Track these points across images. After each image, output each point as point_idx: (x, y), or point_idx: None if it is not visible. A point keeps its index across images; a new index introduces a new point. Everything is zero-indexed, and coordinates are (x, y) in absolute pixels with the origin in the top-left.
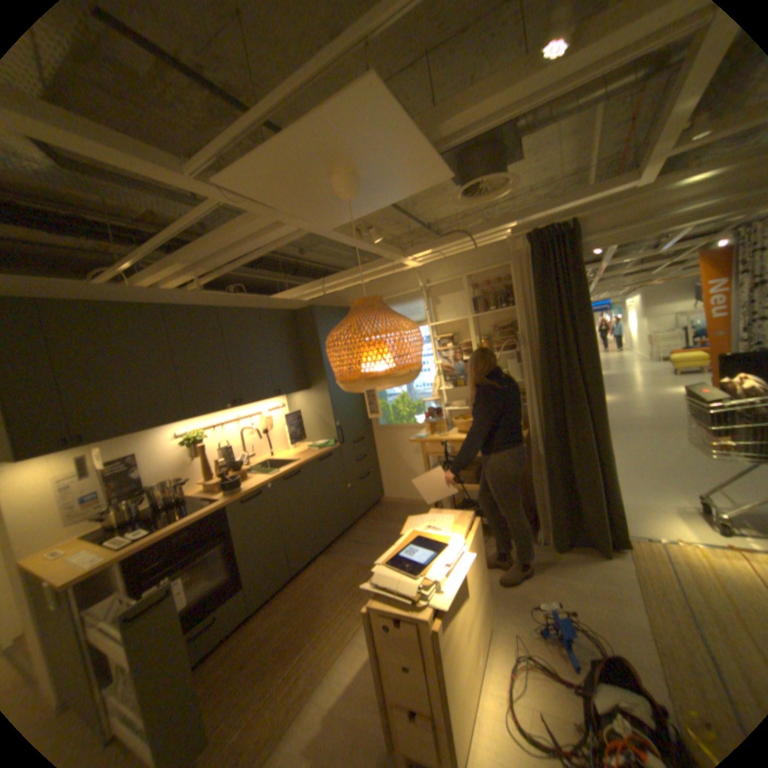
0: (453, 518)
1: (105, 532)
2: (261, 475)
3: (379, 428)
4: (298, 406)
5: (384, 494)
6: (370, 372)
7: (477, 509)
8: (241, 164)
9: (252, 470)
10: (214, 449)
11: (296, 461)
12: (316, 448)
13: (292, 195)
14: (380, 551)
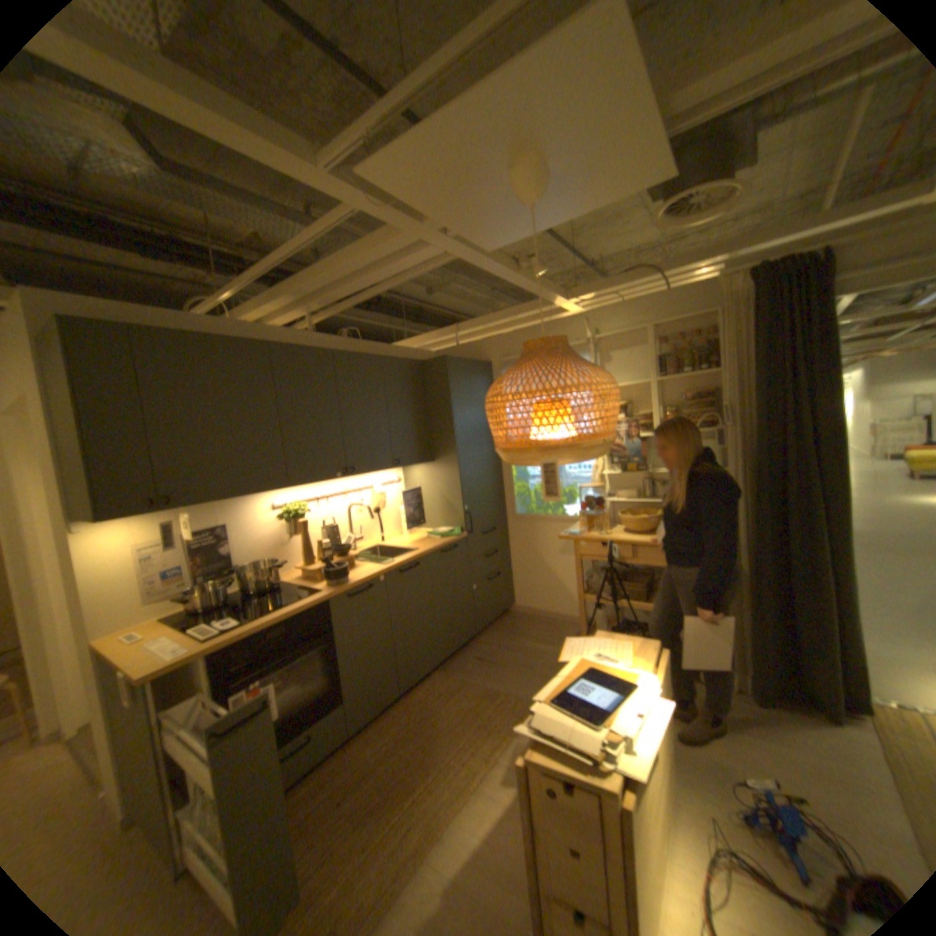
0: (632, 647)
1: (189, 616)
2: (372, 563)
3: (516, 517)
4: (418, 481)
5: (516, 602)
6: (551, 438)
7: (643, 635)
8: (401, 145)
9: (359, 556)
10: (318, 526)
11: (414, 551)
12: (438, 537)
13: (455, 195)
14: (512, 674)
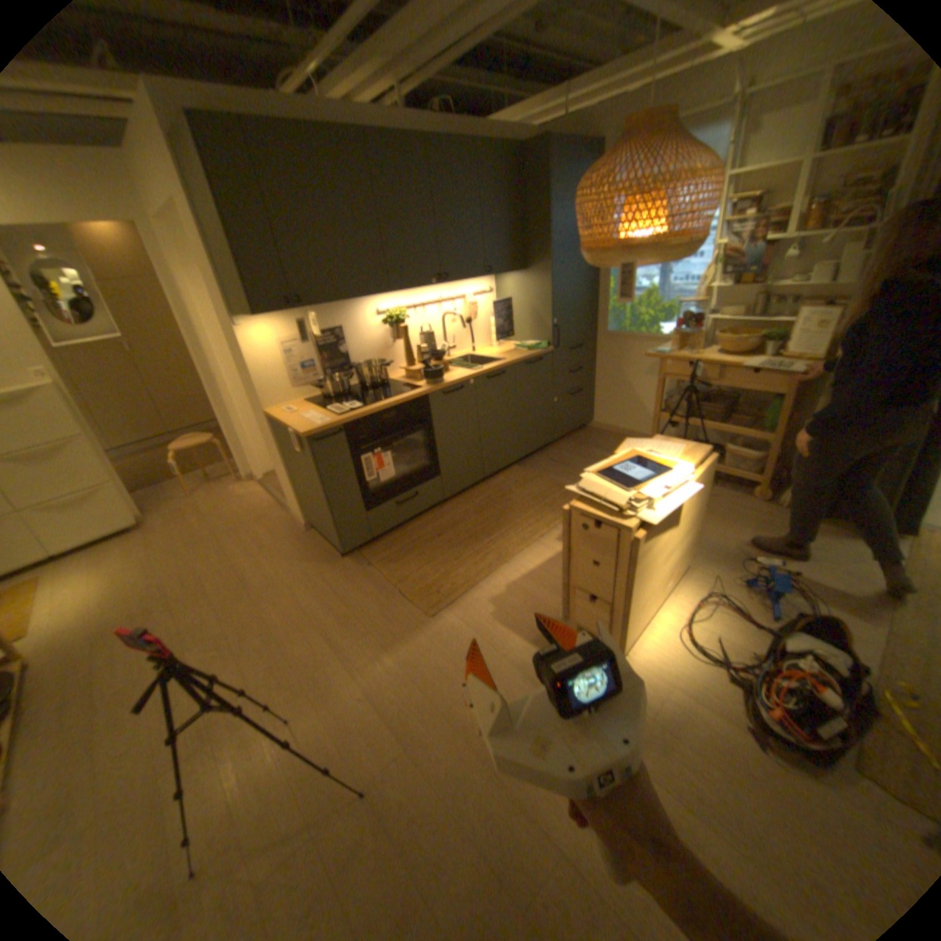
0: (682, 449)
1: (323, 398)
2: (462, 369)
3: (605, 335)
4: (508, 292)
5: (593, 418)
6: (632, 238)
7: None
8: None
9: (451, 363)
10: (415, 333)
11: (500, 361)
12: (524, 349)
13: None
14: (578, 473)
